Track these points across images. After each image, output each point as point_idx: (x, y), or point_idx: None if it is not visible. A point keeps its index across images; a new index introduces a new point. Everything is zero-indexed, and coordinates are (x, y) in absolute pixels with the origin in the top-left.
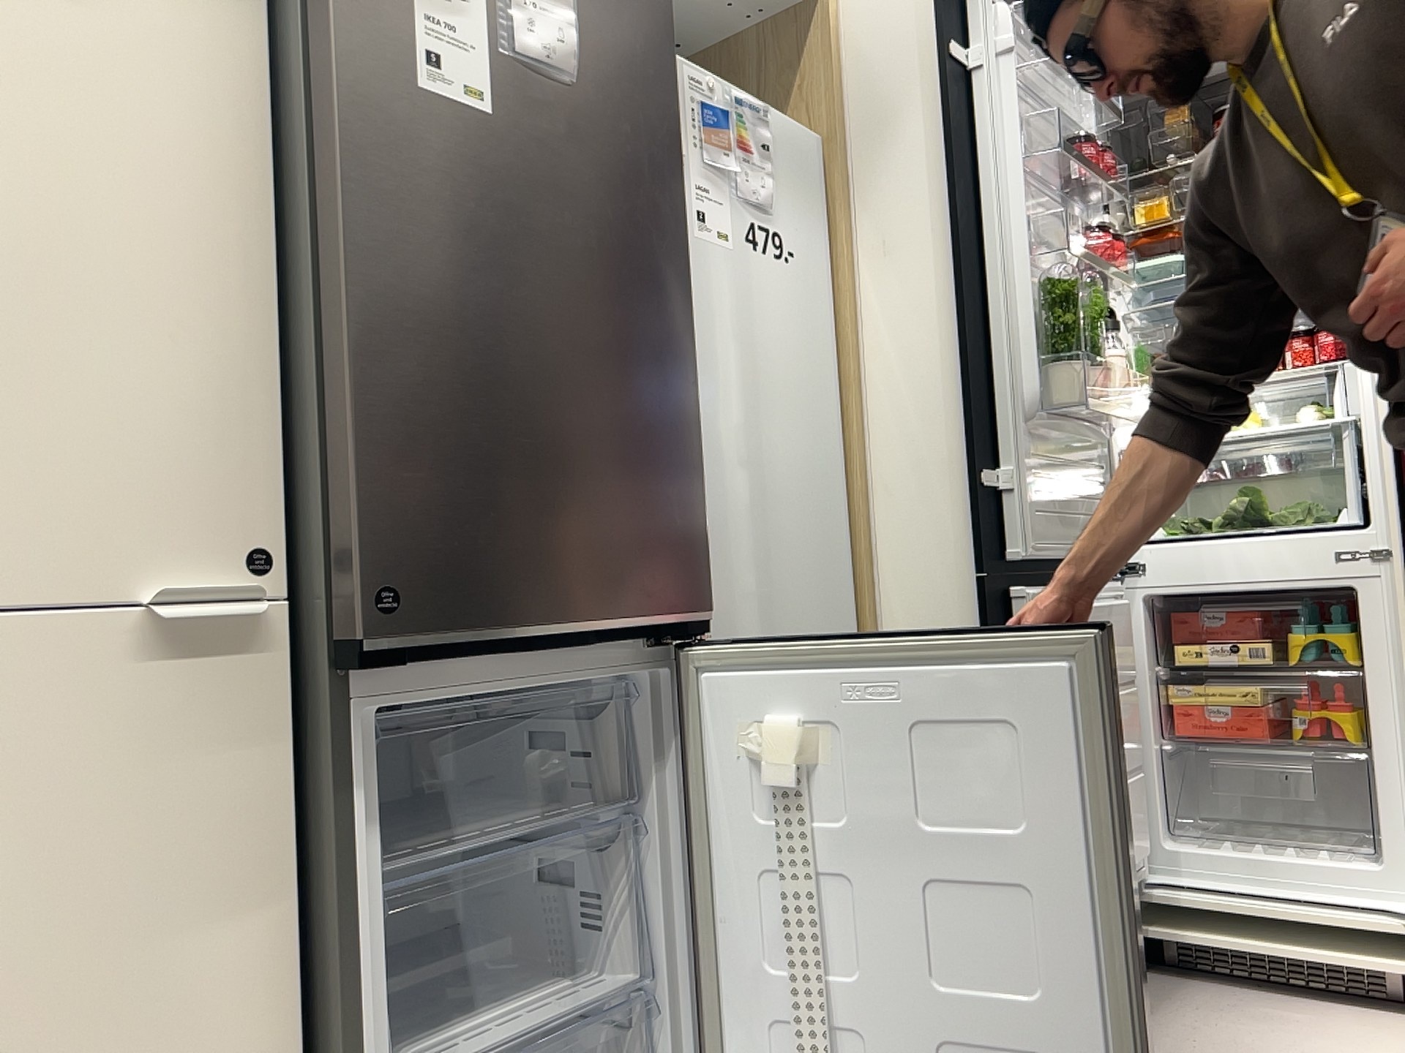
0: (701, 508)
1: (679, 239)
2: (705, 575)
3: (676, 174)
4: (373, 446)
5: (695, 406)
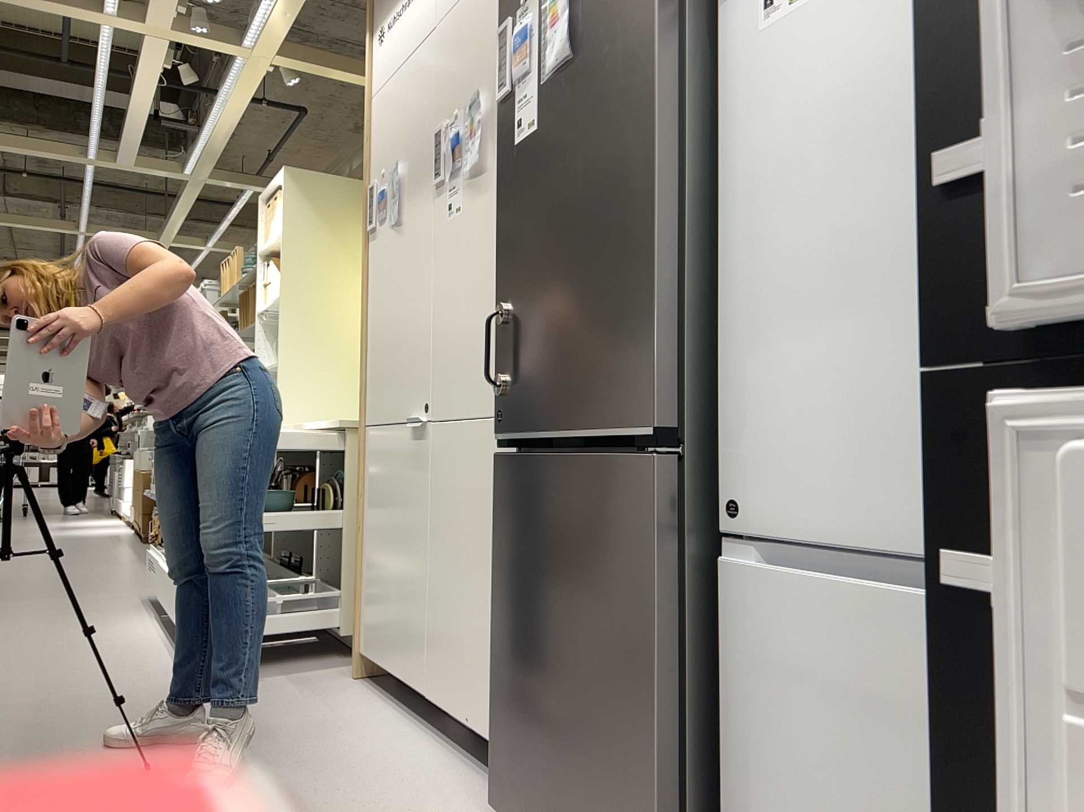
0: (654, 336)
1: (649, 97)
2: (653, 397)
3: (650, 38)
4: (500, 342)
5: (654, 244)
